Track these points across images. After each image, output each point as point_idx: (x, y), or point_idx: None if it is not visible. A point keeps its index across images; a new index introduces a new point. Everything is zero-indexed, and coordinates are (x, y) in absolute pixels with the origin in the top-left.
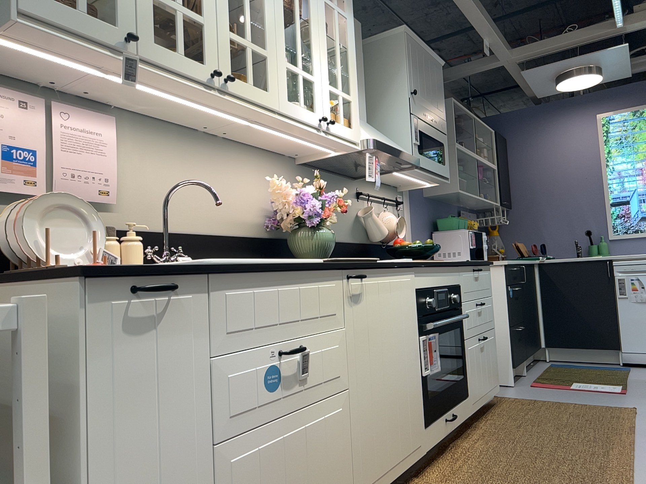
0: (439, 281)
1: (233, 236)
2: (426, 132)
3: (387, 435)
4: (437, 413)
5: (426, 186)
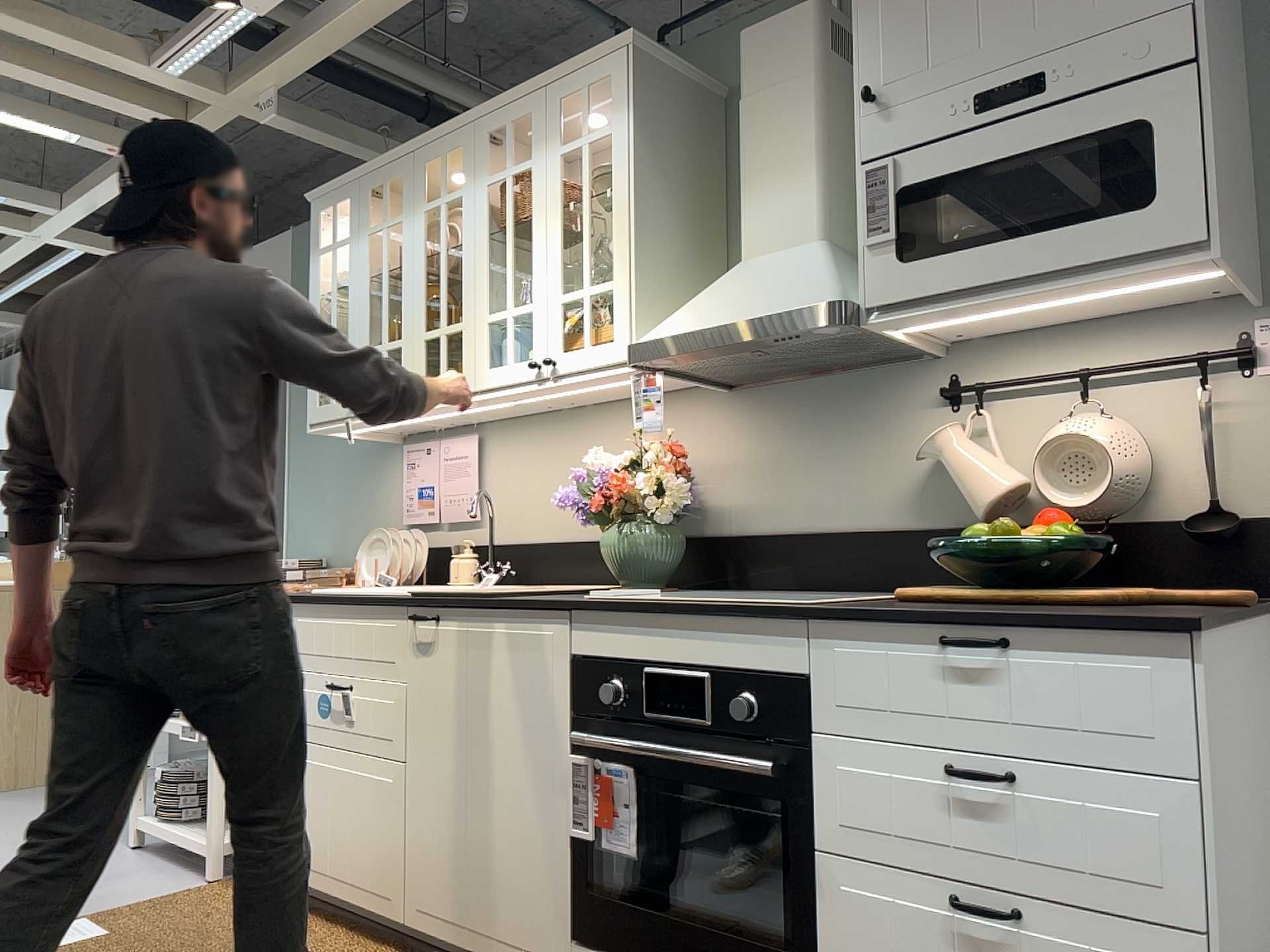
0: (670, 650)
1: (597, 541)
2: (955, 168)
3: (464, 872)
4: (621, 946)
5: (1231, 280)
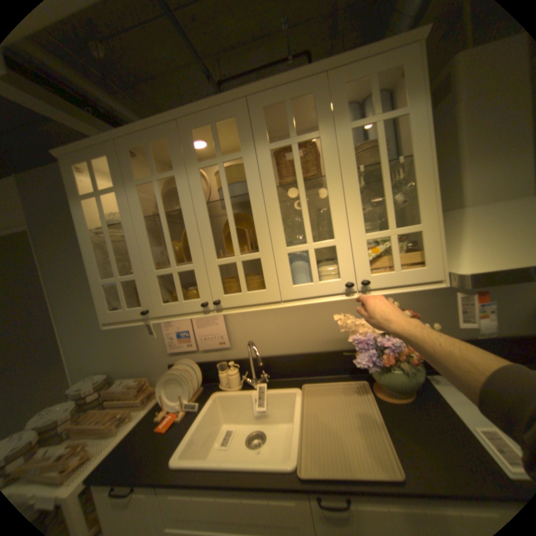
0: None
1: (323, 352)
2: None
3: None
4: None
5: None
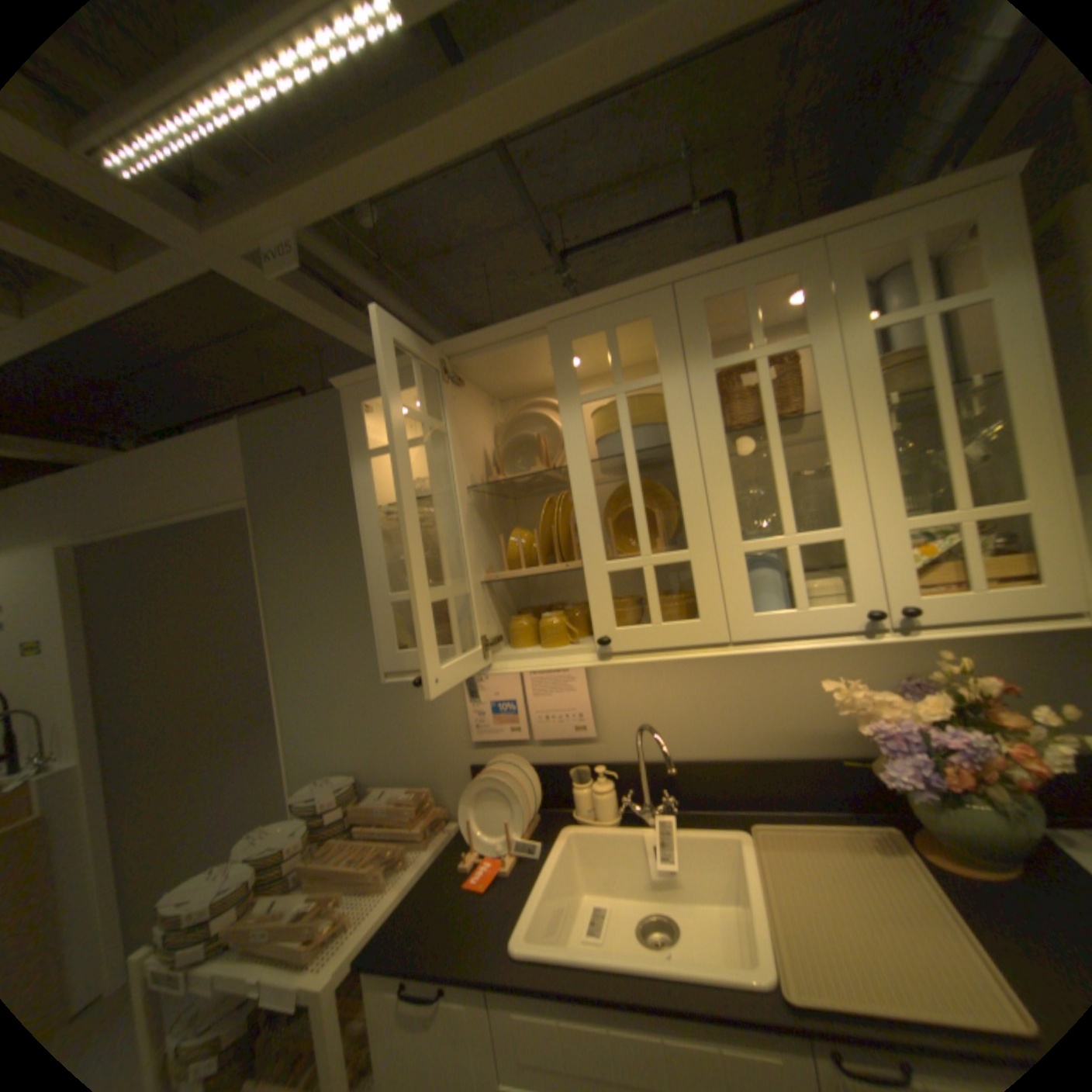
0: None
1: (793, 762)
2: None
3: None
4: None
5: None
